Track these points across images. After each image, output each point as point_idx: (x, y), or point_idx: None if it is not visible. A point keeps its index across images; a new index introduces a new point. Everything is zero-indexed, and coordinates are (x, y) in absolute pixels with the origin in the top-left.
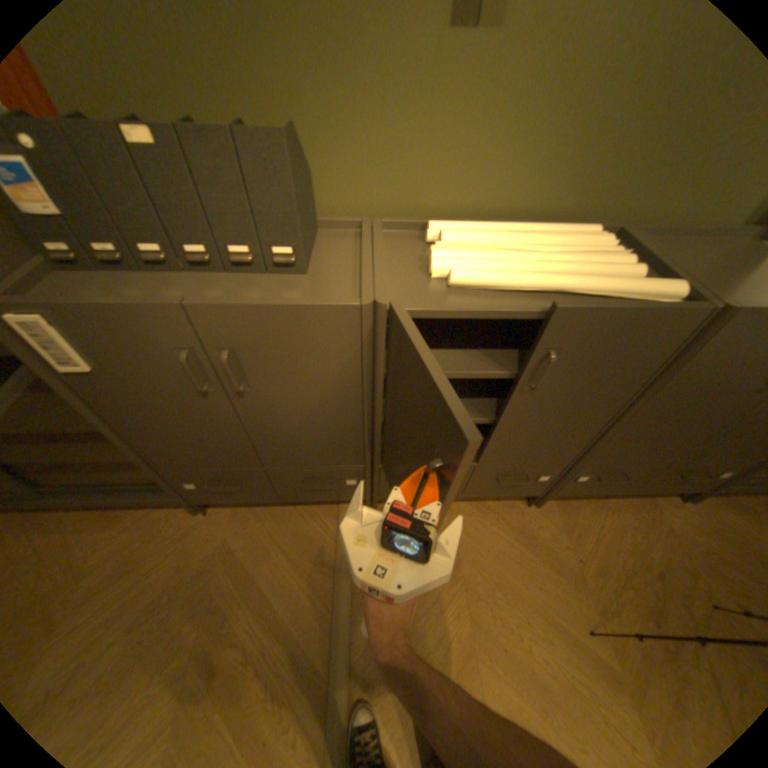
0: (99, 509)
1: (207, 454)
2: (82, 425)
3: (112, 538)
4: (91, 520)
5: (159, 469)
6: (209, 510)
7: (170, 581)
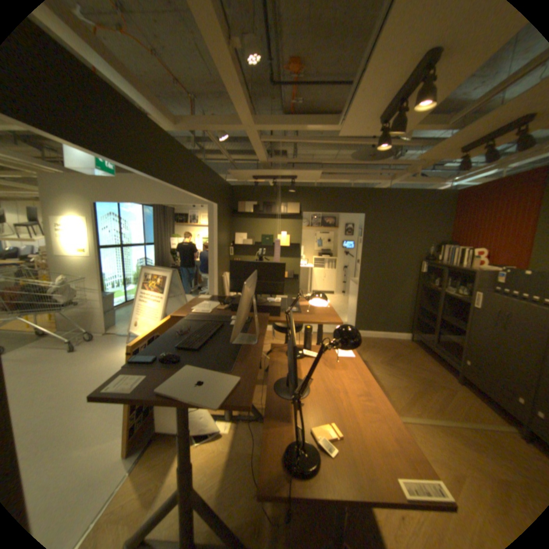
0: (440, 364)
1: (483, 350)
2: (465, 328)
3: (435, 369)
4: (436, 364)
5: (468, 350)
6: (465, 387)
7: (435, 382)
